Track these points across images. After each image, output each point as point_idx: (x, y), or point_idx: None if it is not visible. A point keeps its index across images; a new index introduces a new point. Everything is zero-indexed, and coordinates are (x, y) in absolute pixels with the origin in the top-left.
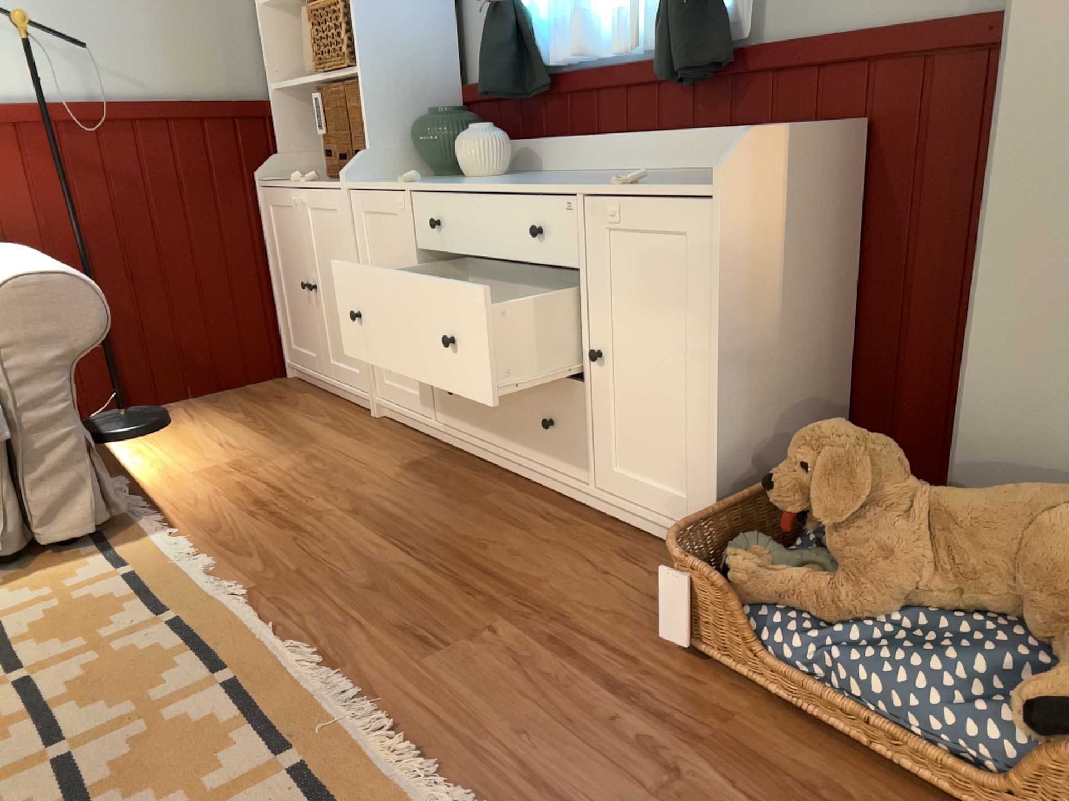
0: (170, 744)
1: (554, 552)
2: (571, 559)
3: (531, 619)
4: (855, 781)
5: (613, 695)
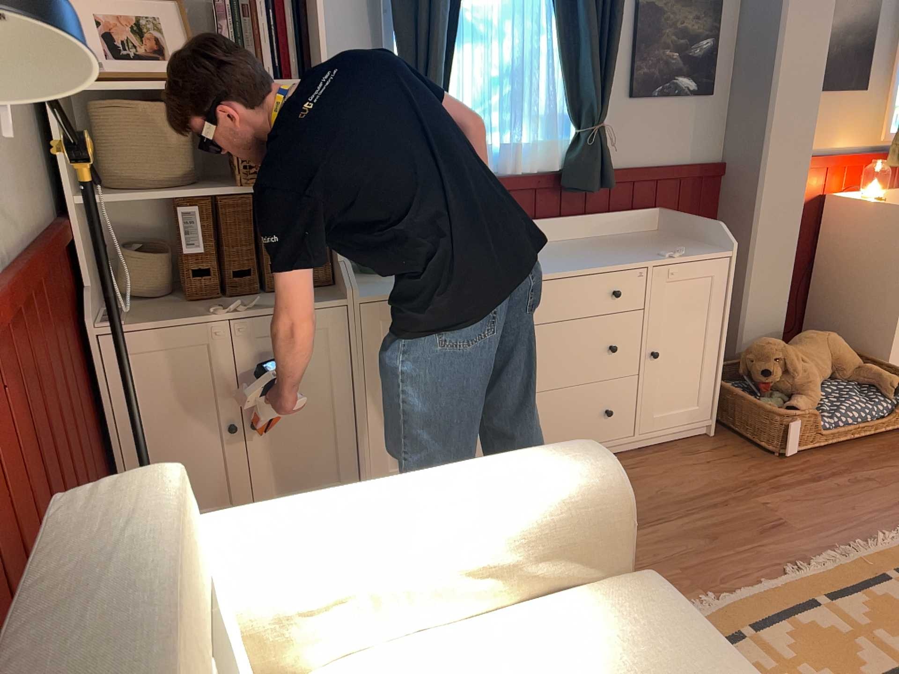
0: (892, 620)
1: (679, 472)
2: (690, 469)
3: (754, 490)
4: (863, 448)
5: (820, 482)
